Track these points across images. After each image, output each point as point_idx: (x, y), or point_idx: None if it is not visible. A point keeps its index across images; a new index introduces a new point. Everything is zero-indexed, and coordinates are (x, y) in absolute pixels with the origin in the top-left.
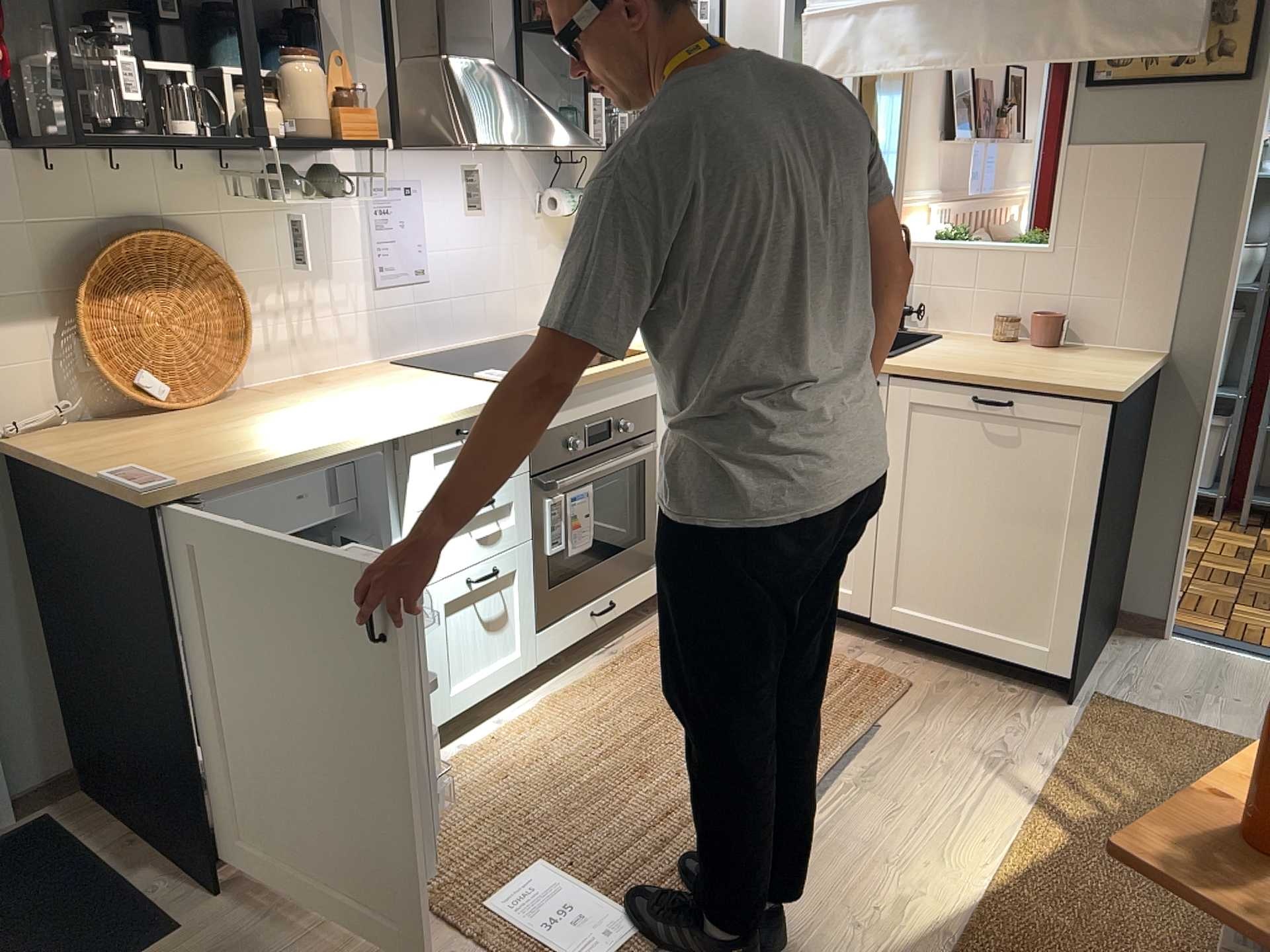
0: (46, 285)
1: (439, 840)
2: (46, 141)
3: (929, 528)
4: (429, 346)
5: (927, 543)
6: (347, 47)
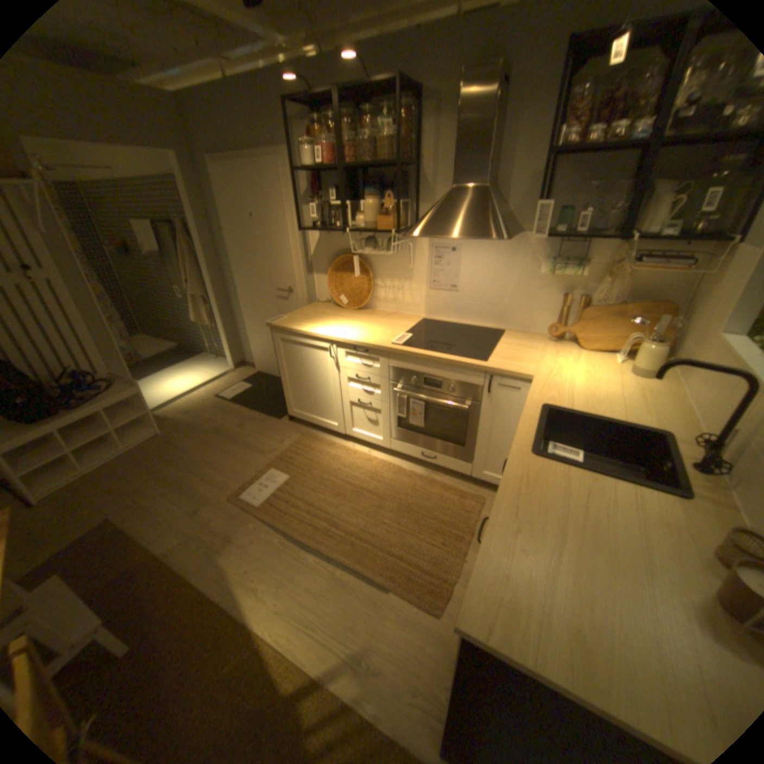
0: (329, 265)
1: (304, 451)
2: (328, 225)
3: None
4: (453, 318)
5: None
6: (432, 182)
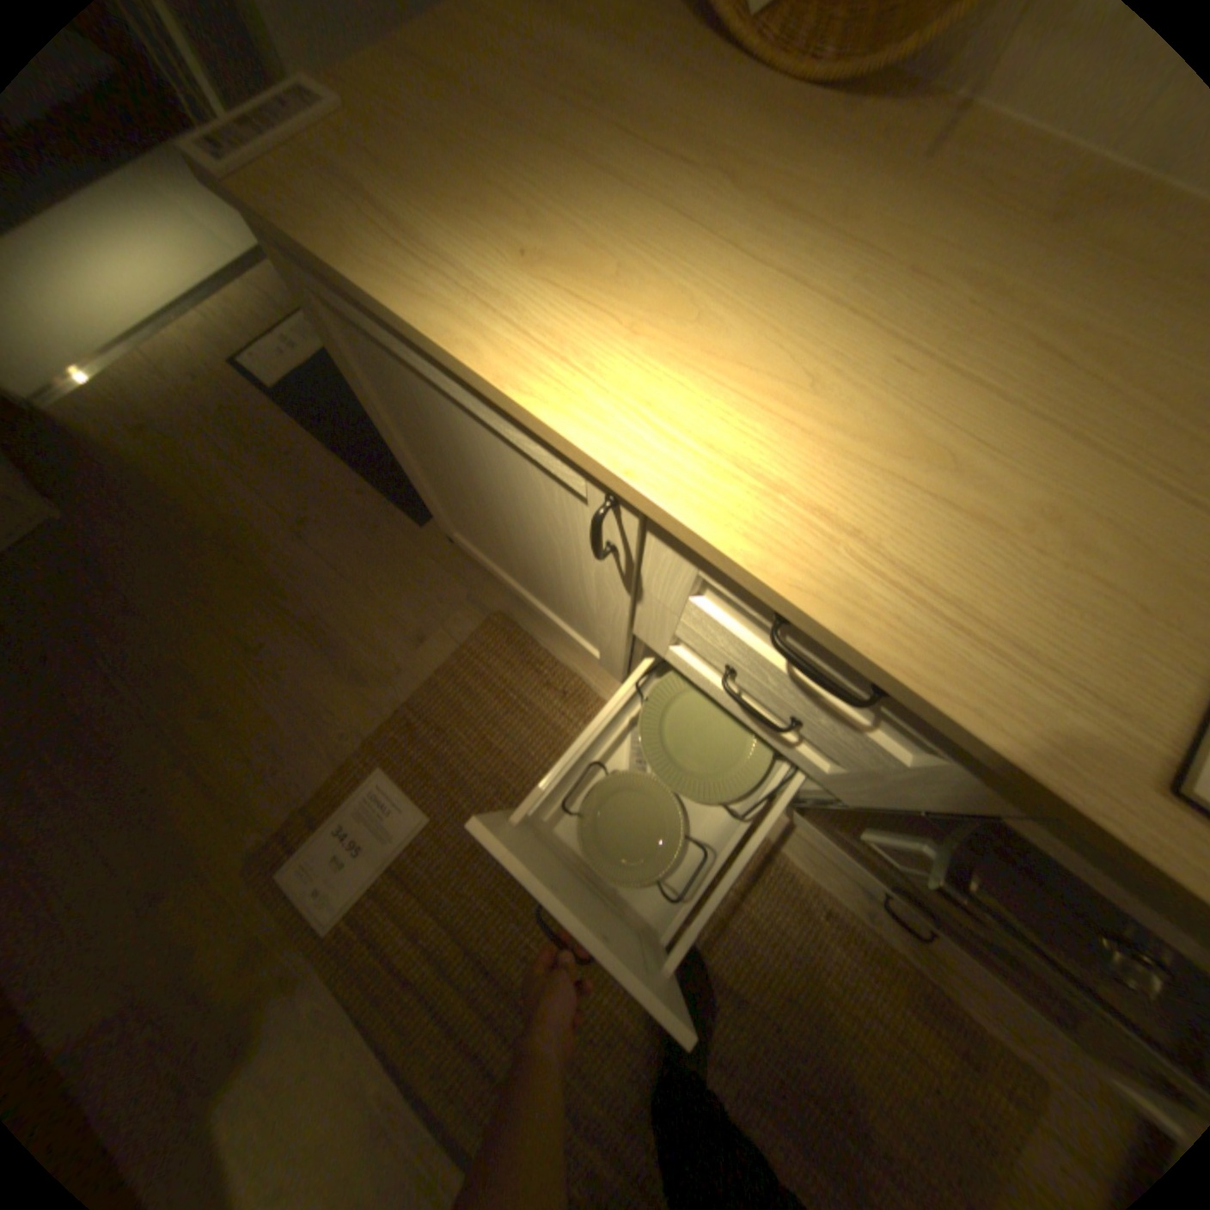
0: None
1: (483, 709)
2: None
3: None
4: None
5: None
6: None
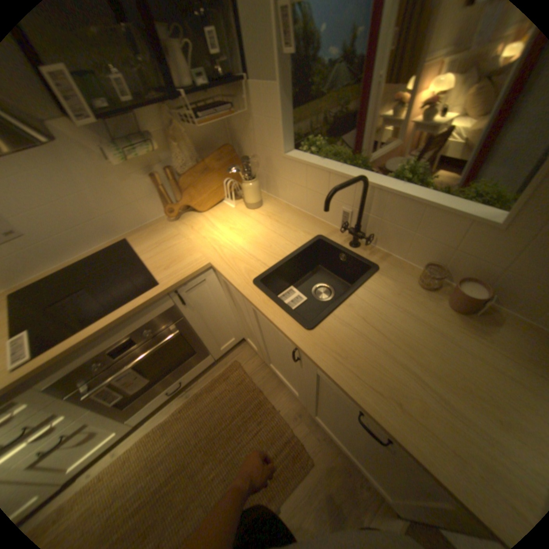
0: None
1: None
2: None
3: (329, 415)
4: (51, 264)
5: (328, 418)
6: None
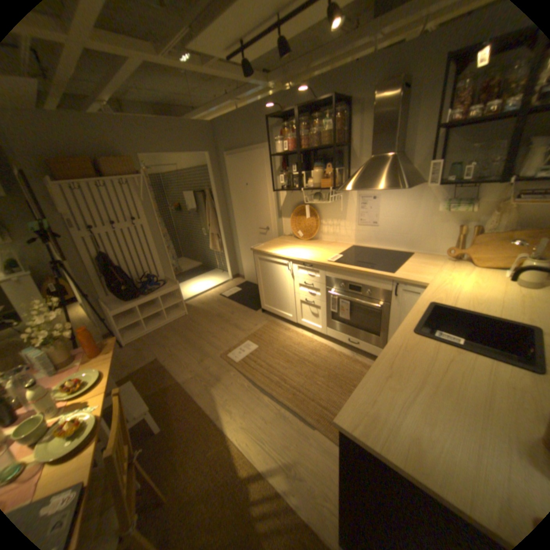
0: (292, 212)
1: (269, 332)
2: (291, 187)
3: None
4: (375, 245)
5: None
6: (359, 155)
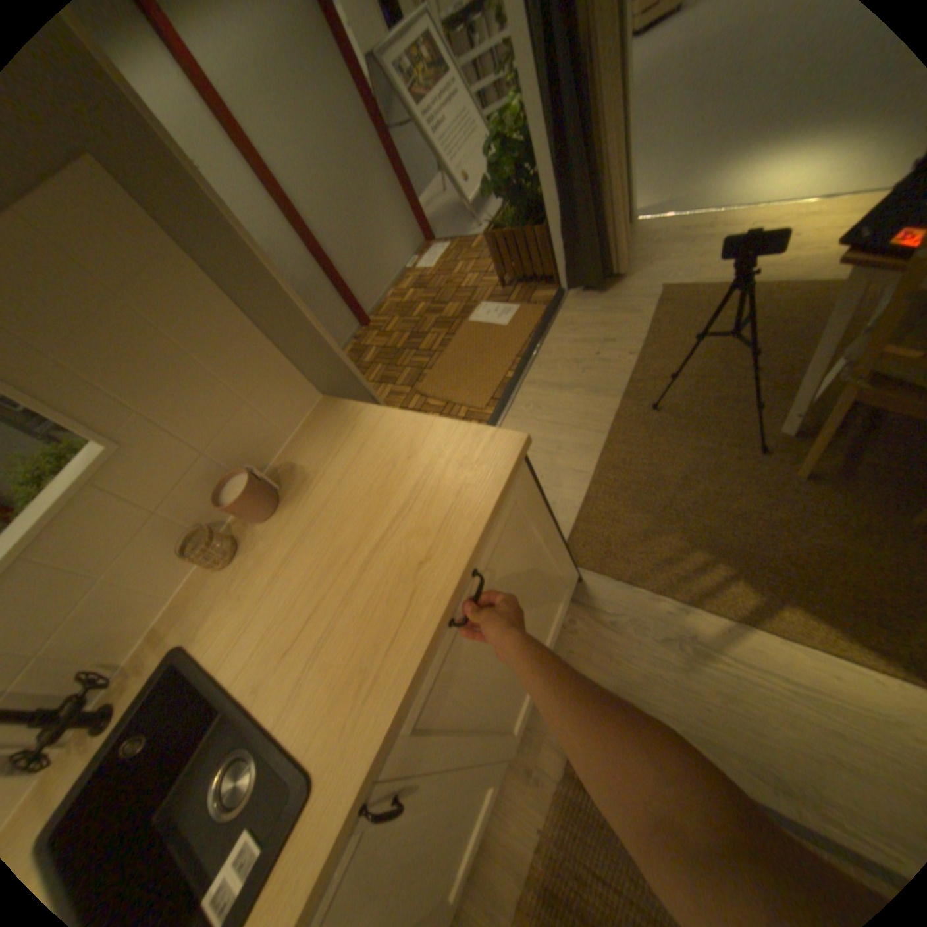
0: None
1: None
2: None
3: (493, 701)
4: None
5: (499, 703)
6: None
